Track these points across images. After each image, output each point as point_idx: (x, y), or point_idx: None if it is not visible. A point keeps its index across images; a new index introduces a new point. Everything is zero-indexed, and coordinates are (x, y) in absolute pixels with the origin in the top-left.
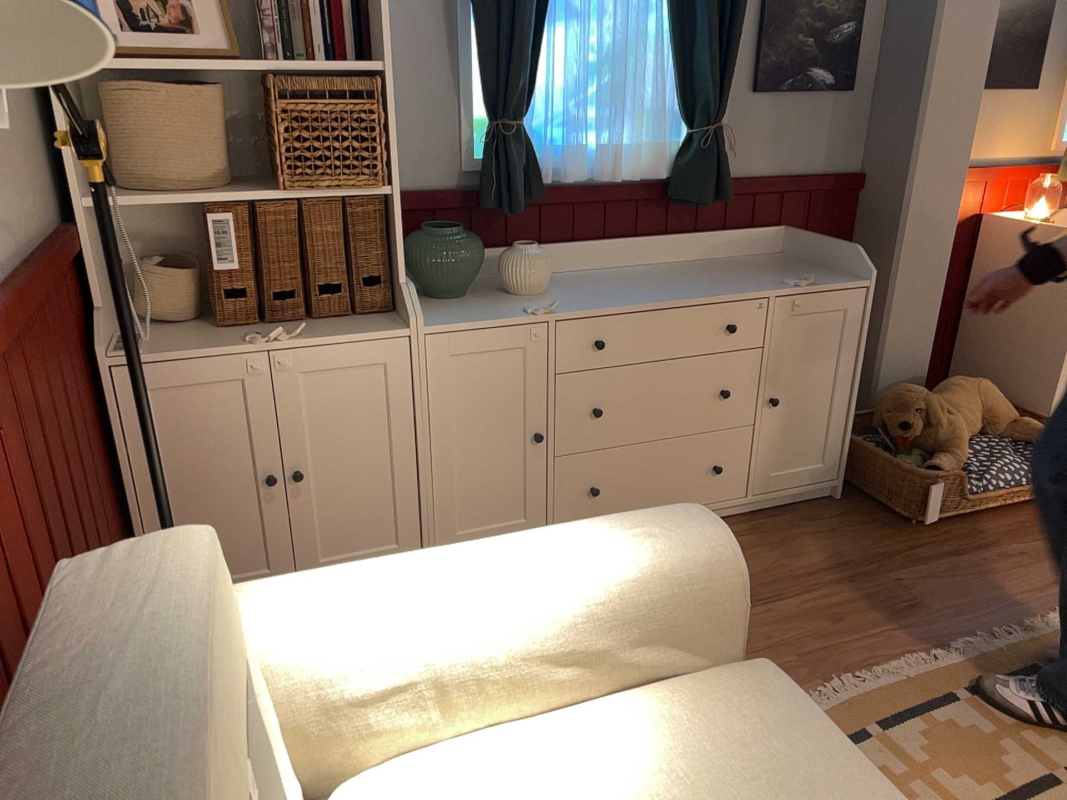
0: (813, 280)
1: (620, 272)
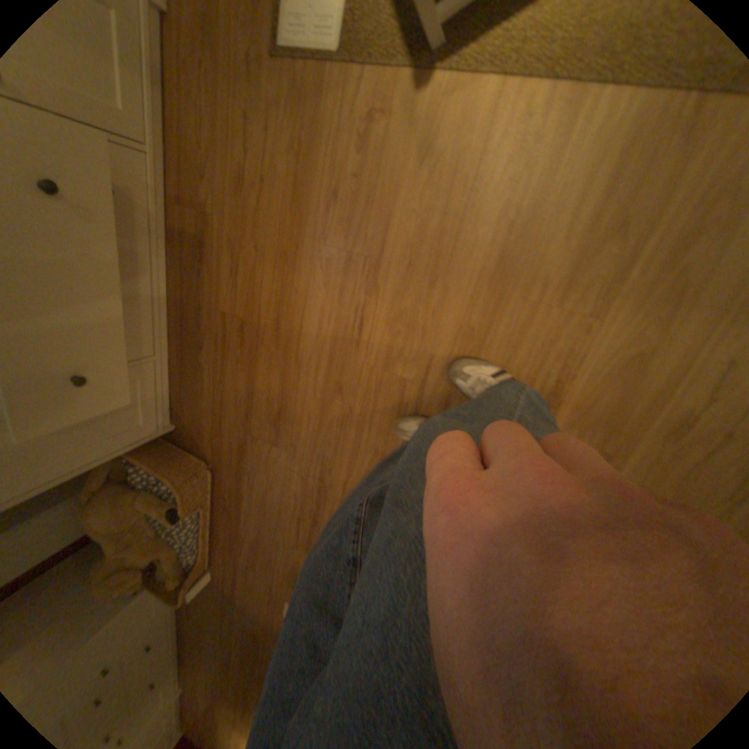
0: None
1: None
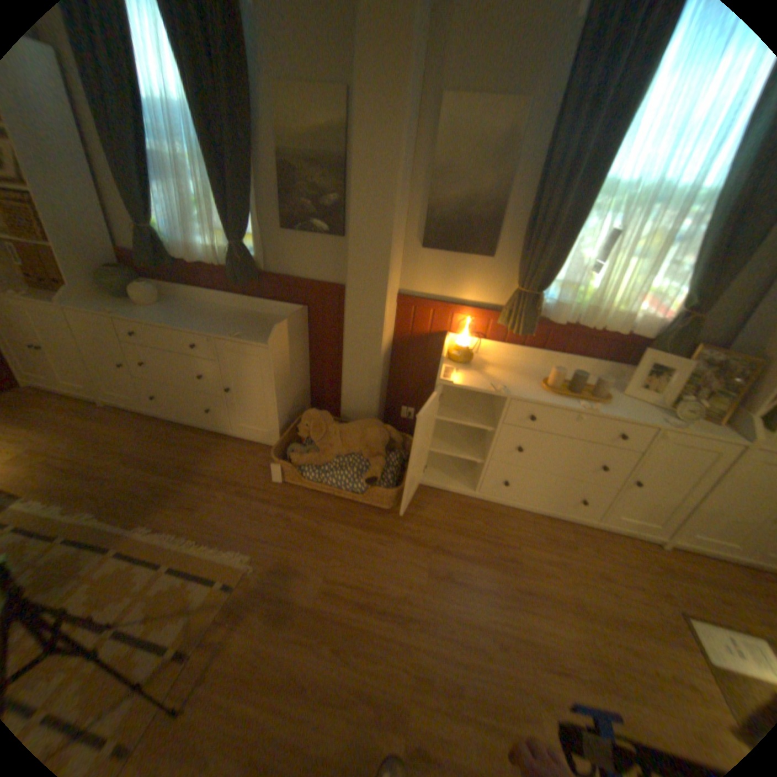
0: (235, 336)
1: (208, 307)
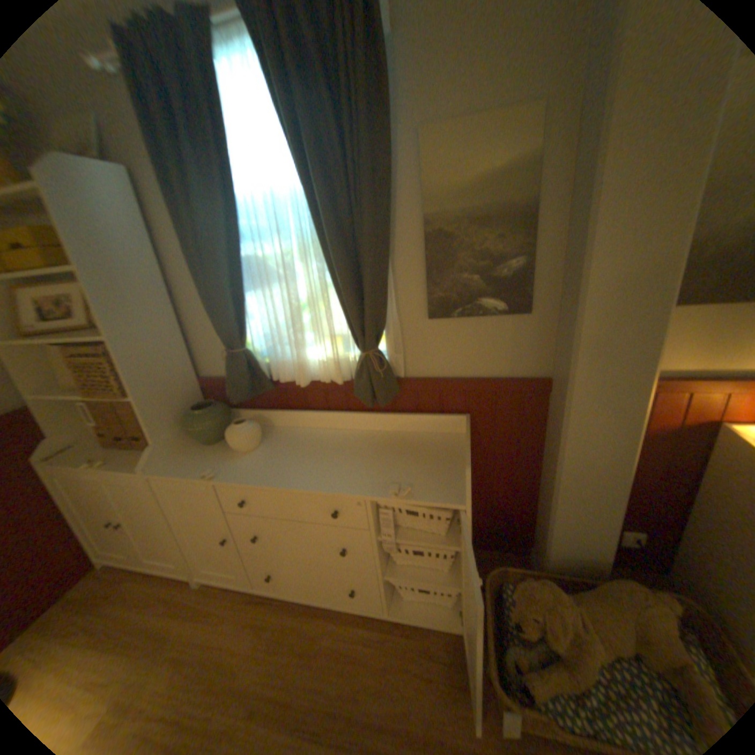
0: (406, 494)
1: (326, 435)
